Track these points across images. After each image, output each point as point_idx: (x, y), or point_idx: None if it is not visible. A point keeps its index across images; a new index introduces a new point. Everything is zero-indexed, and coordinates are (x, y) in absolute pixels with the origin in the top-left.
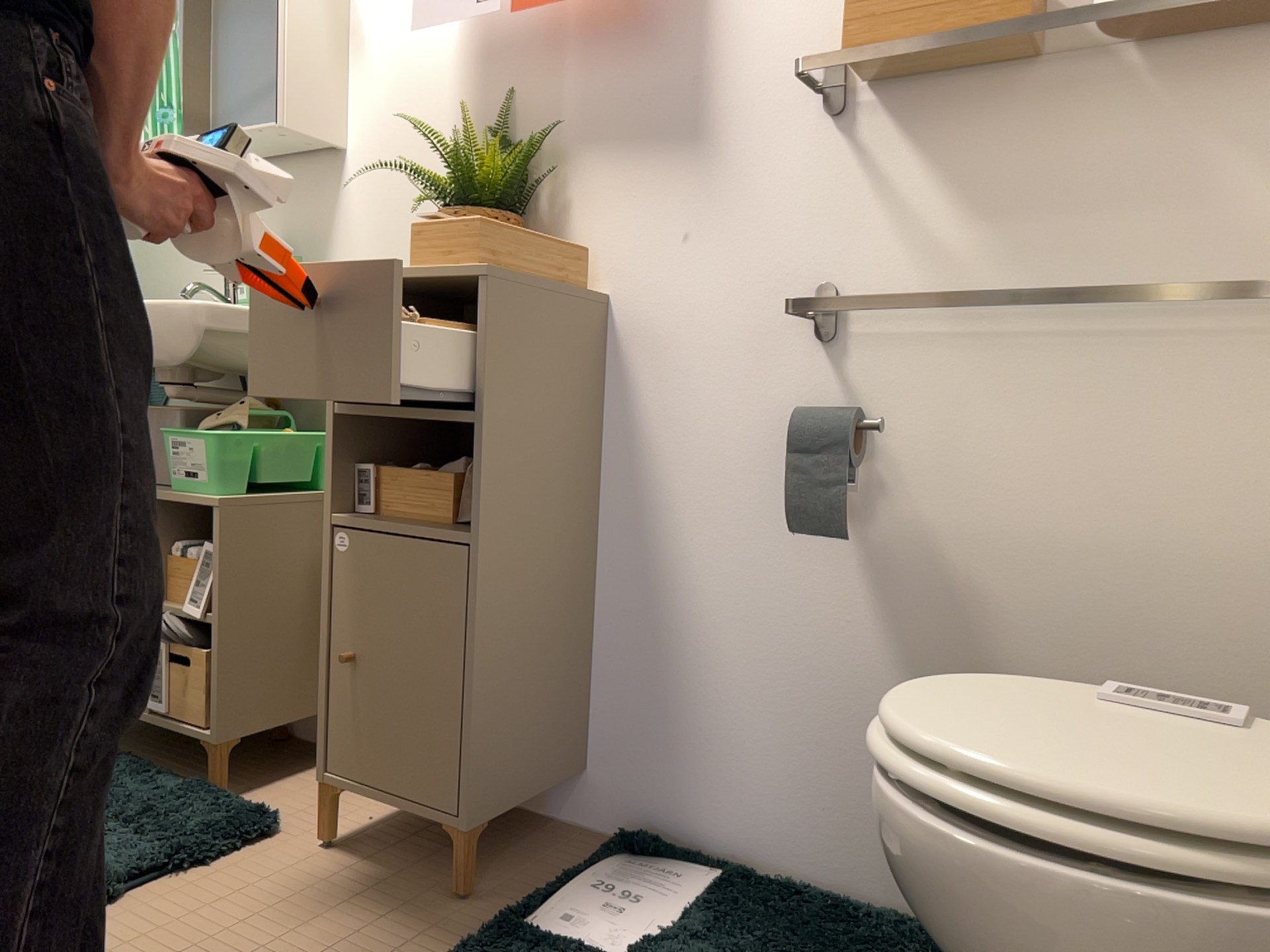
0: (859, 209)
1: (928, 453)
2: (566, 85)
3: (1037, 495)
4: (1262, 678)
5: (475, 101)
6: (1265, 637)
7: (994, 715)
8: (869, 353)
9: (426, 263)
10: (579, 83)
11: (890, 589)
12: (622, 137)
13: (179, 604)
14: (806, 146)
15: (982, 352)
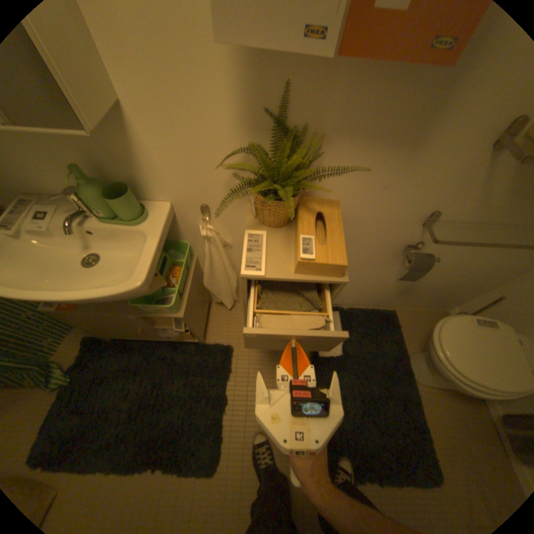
0: (471, 187)
1: (436, 250)
2: (337, 87)
3: (459, 258)
4: (478, 280)
5: (251, 81)
6: (486, 276)
7: (469, 352)
8: (437, 229)
9: (308, 274)
10: (348, 88)
11: (404, 272)
12: (369, 133)
13: (166, 325)
14: (470, 157)
15: (475, 231)
